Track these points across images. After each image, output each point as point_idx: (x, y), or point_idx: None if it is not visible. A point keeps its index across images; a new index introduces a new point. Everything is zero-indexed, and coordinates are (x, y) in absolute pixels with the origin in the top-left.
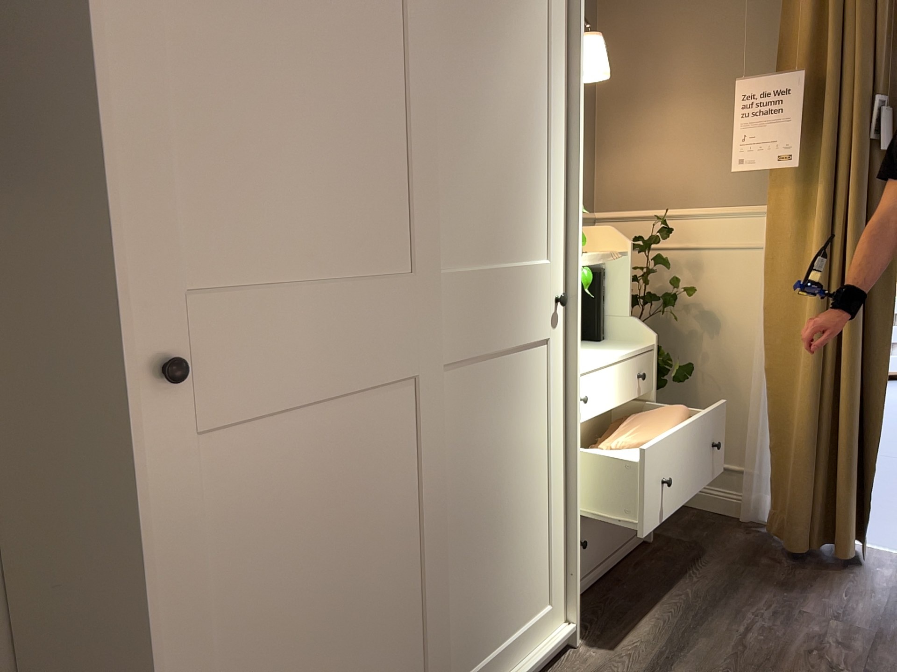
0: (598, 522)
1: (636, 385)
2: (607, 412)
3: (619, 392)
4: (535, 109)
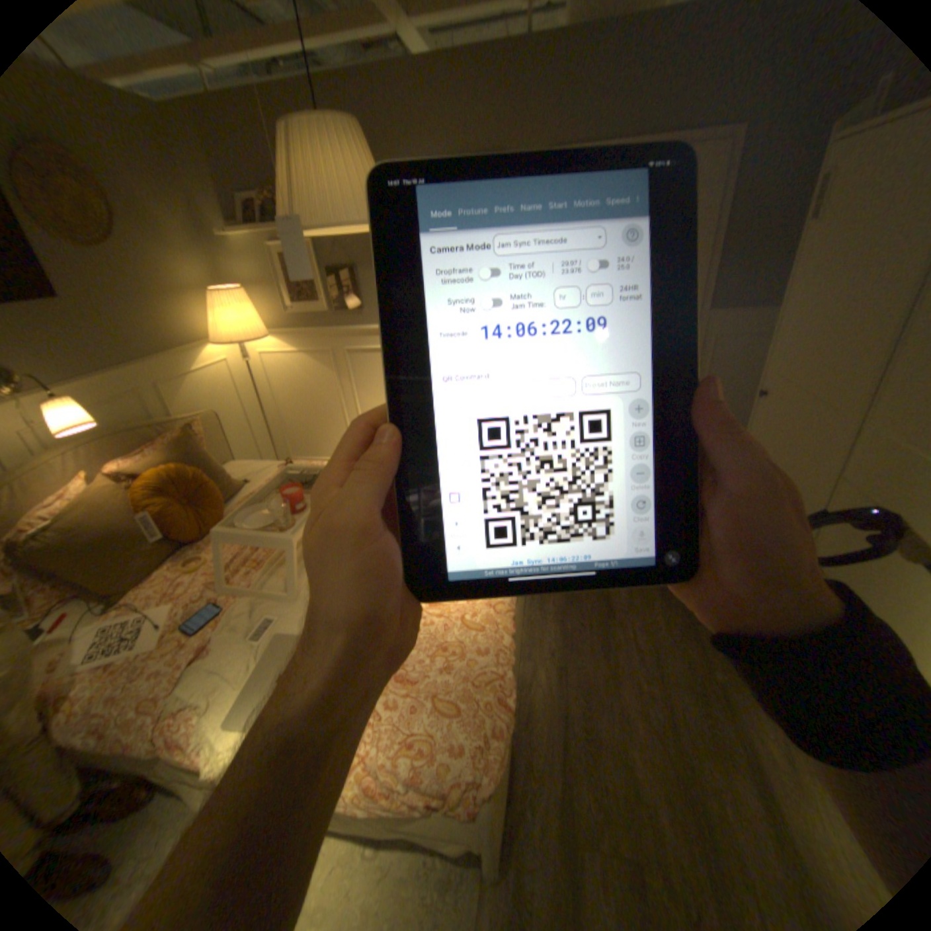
0: None
1: None
2: None
3: None
4: None
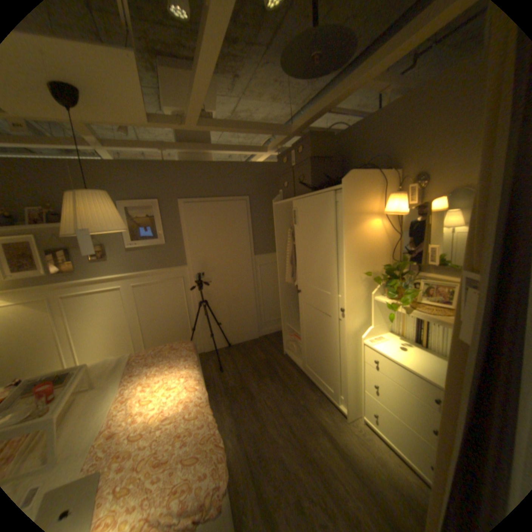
0: (391, 426)
1: (433, 402)
2: (400, 387)
3: (412, 387)
4: (335, 251)
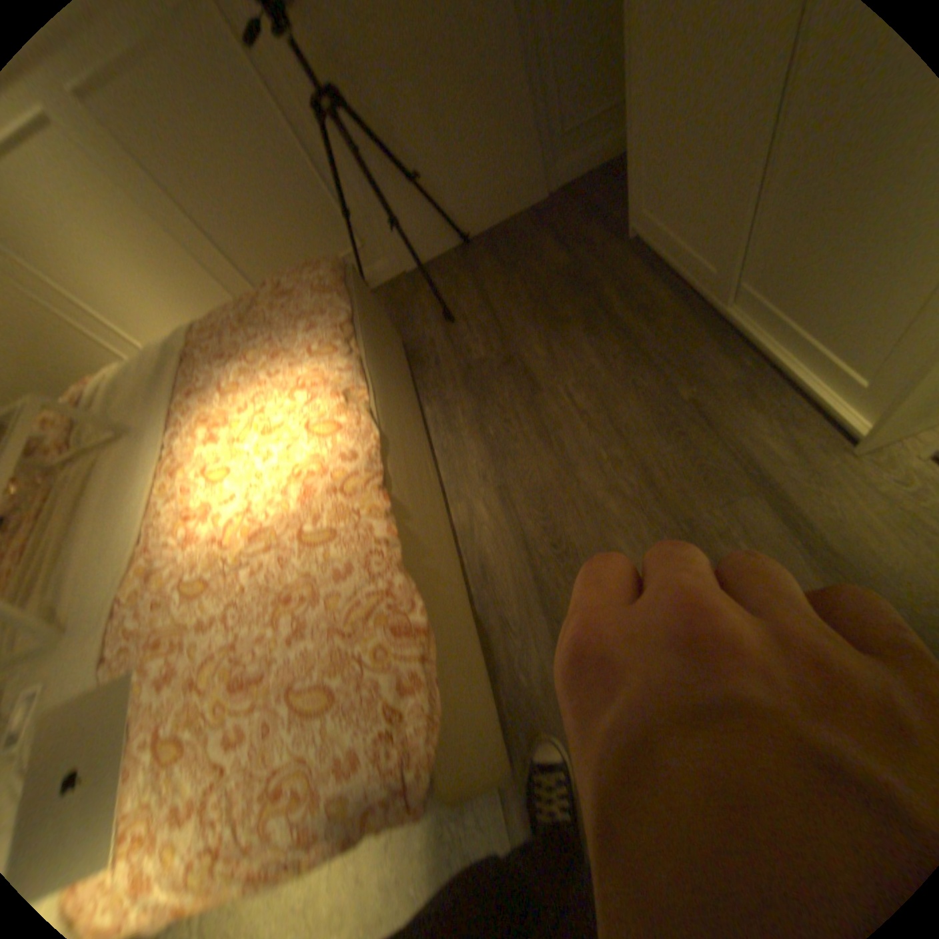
0: None
1: None
2: None
3: None
4: None
